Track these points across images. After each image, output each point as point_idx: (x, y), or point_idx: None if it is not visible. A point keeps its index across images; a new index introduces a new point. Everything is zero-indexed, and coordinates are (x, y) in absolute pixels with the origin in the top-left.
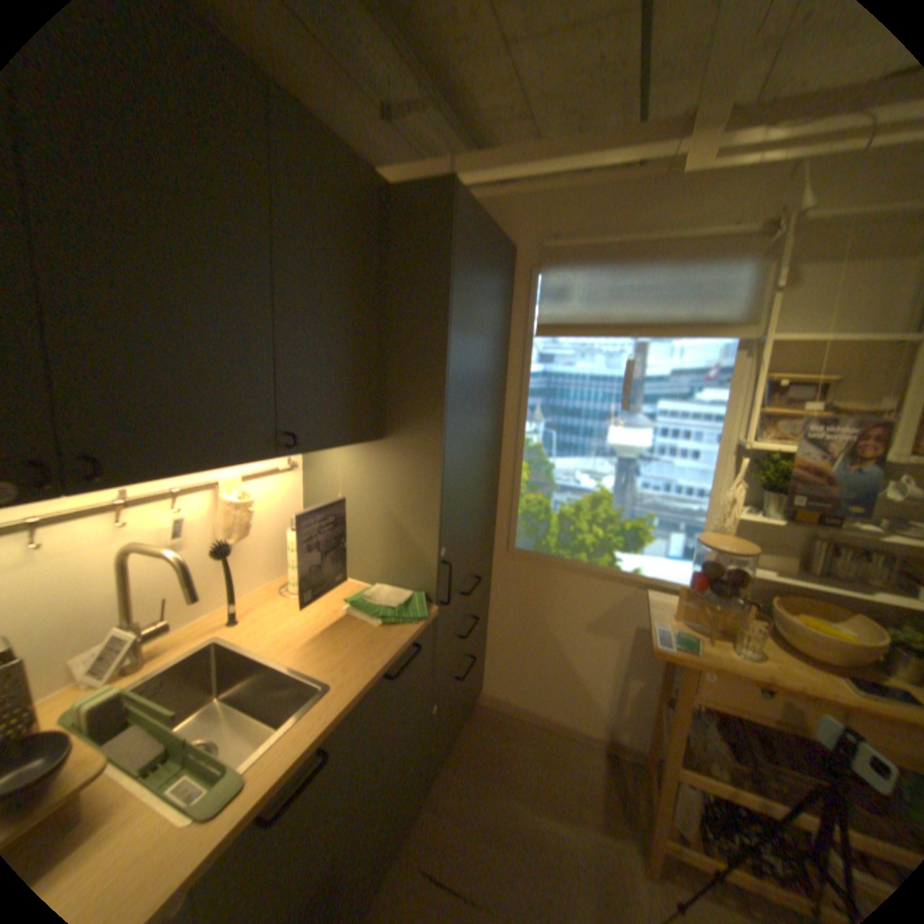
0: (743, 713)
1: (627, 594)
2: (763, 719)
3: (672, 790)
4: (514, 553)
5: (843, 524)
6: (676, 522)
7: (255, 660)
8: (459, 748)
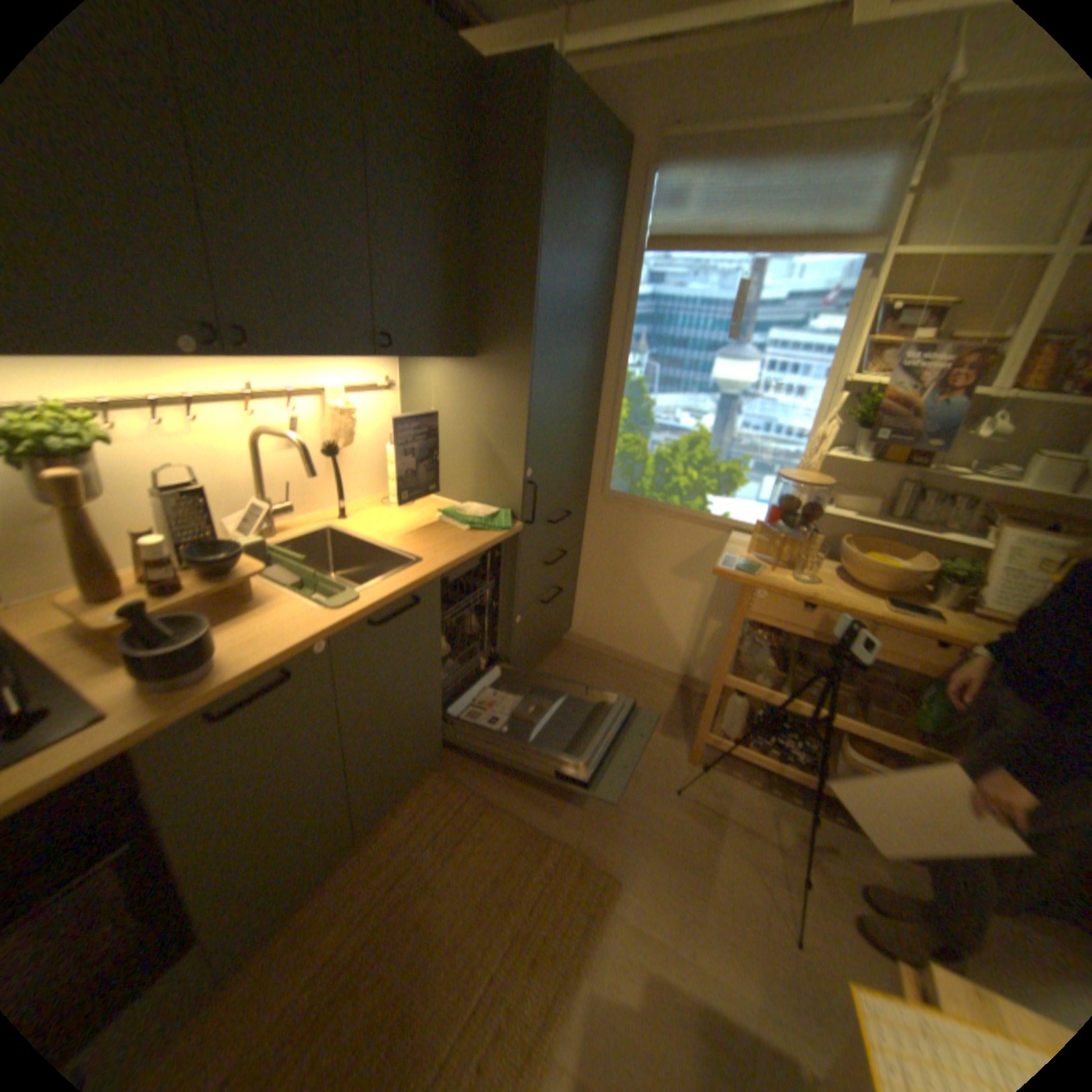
0: (785, 626)
1: (714, 537)
2: (802, 630)
3: (716, 691)
4: (608, 495)
5: (929, 464)
6: (771, 465)
7: (362, 542)
8: (543, 667)
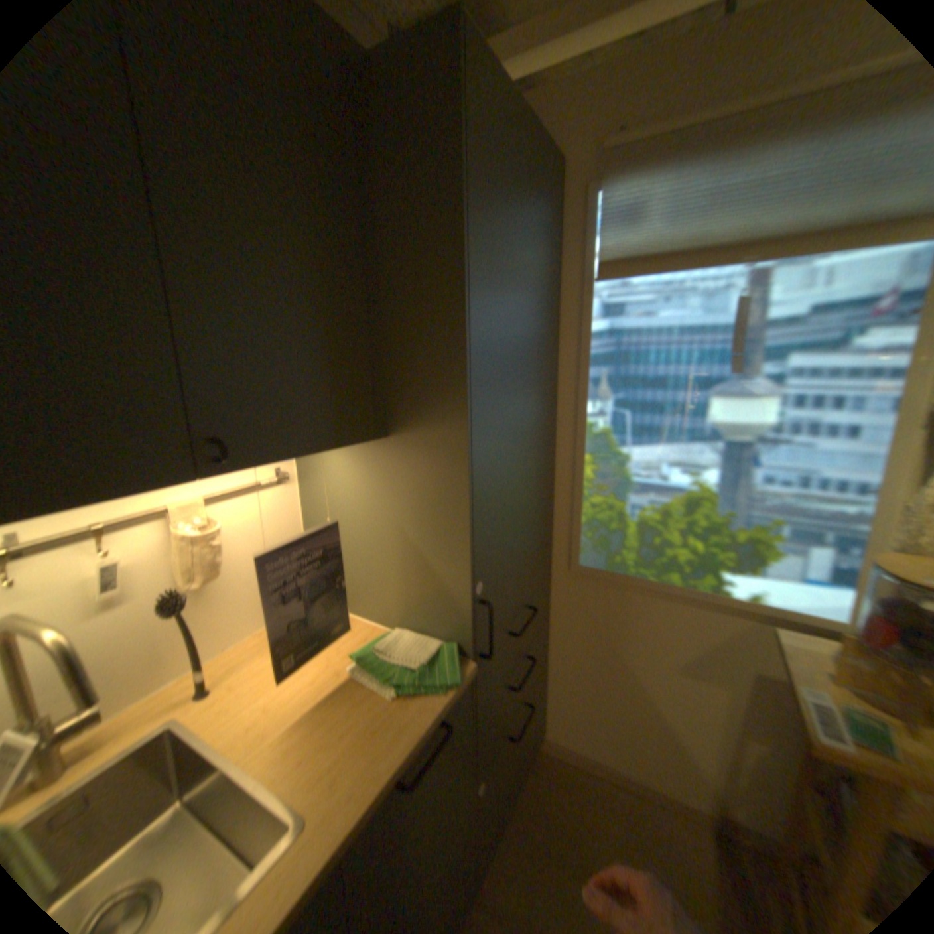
0: None
1: (741, 628)
2: None
3: None
4: (578, 571)
5: None
6: (818, 530)
7: (217, 755)
8: (518, 812)
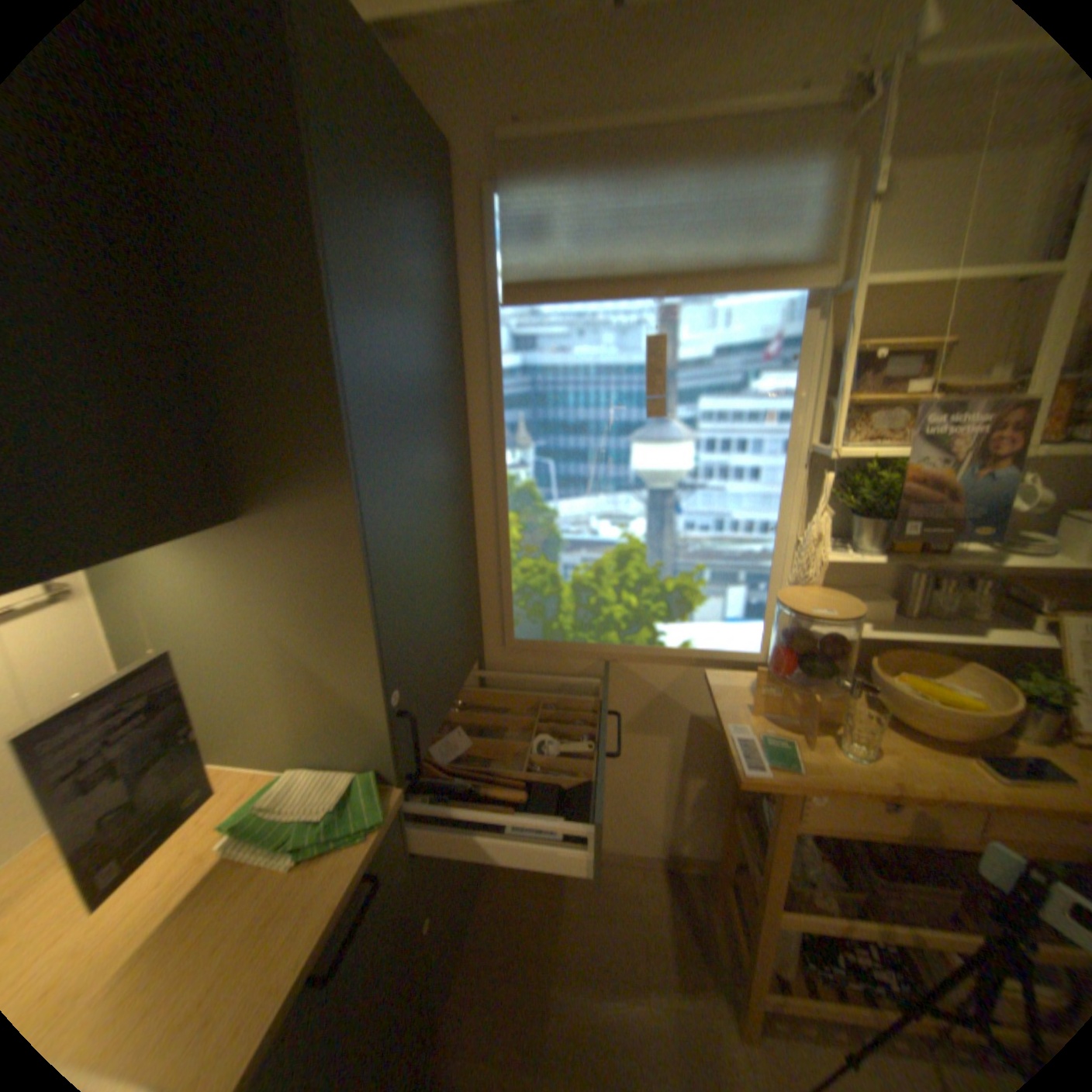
0: (859, 833)
1: (676, 674)
2: (885, 835)
3: (770, 941)
4: (514, 645)
5: (952, 549)
6: (732, 570)
7: None
8: (474, 927)
